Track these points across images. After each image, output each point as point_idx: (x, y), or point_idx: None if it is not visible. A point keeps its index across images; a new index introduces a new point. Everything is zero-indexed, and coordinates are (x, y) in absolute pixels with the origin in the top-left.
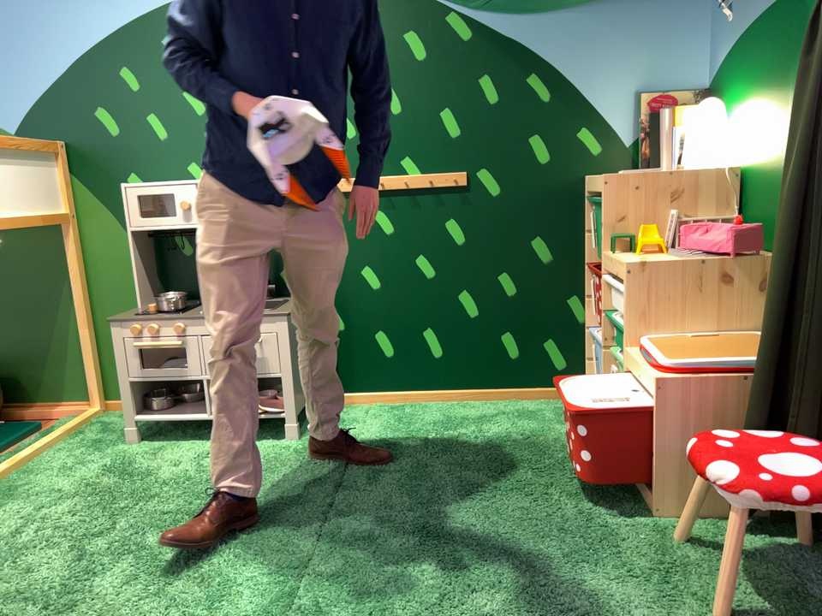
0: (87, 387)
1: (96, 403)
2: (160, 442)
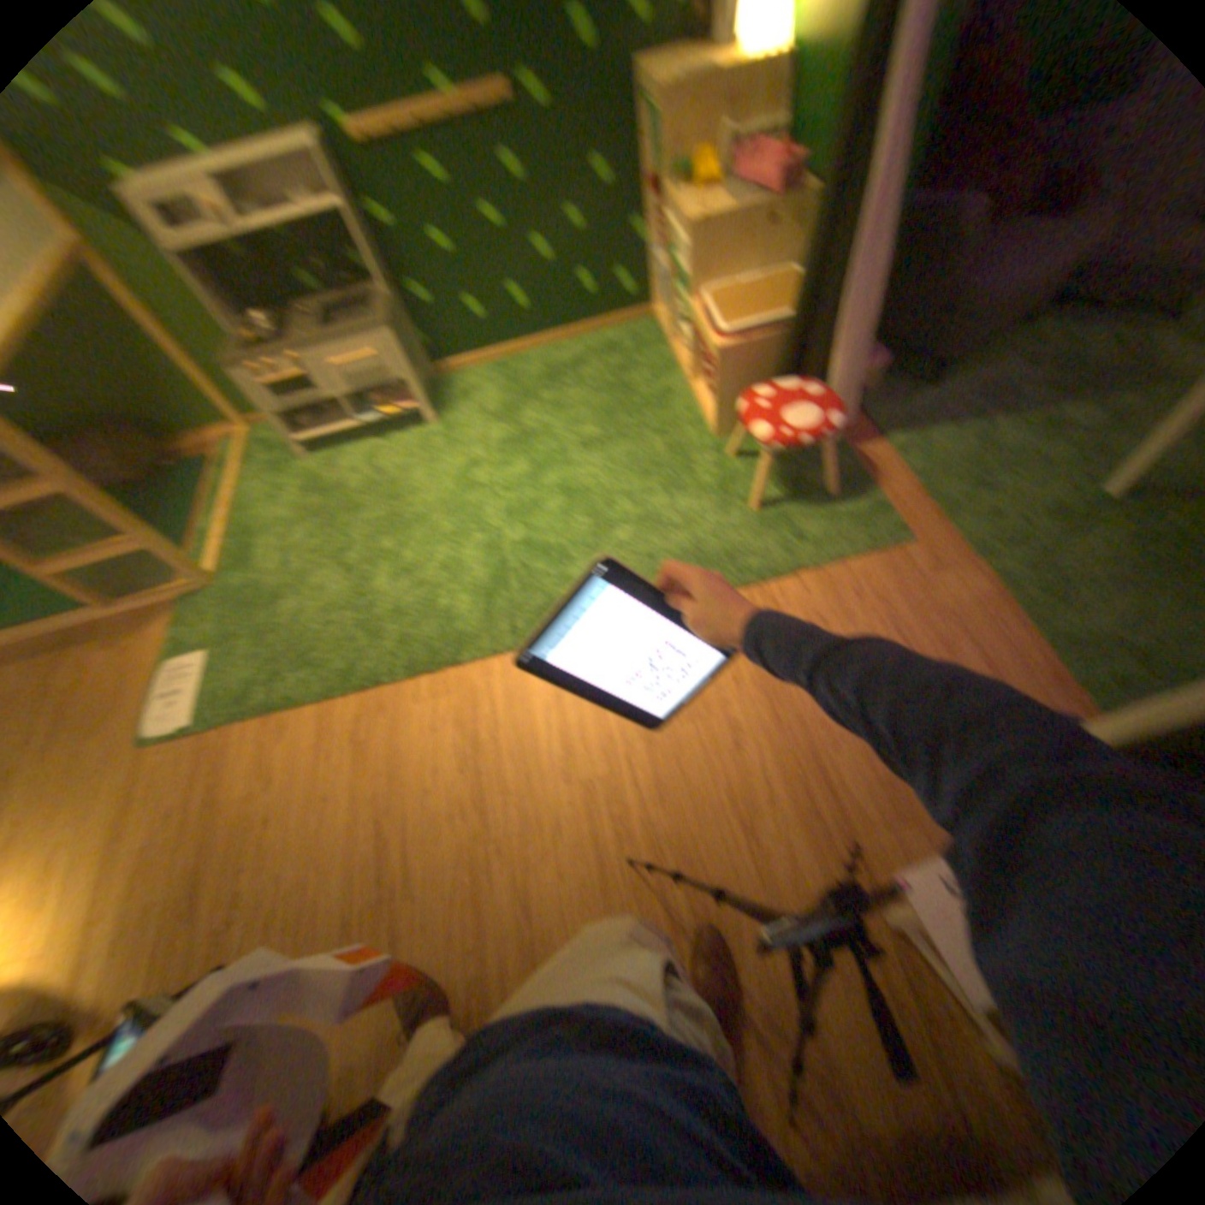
0: (217, 411)
1: (236, 424)
2: (323, 451)
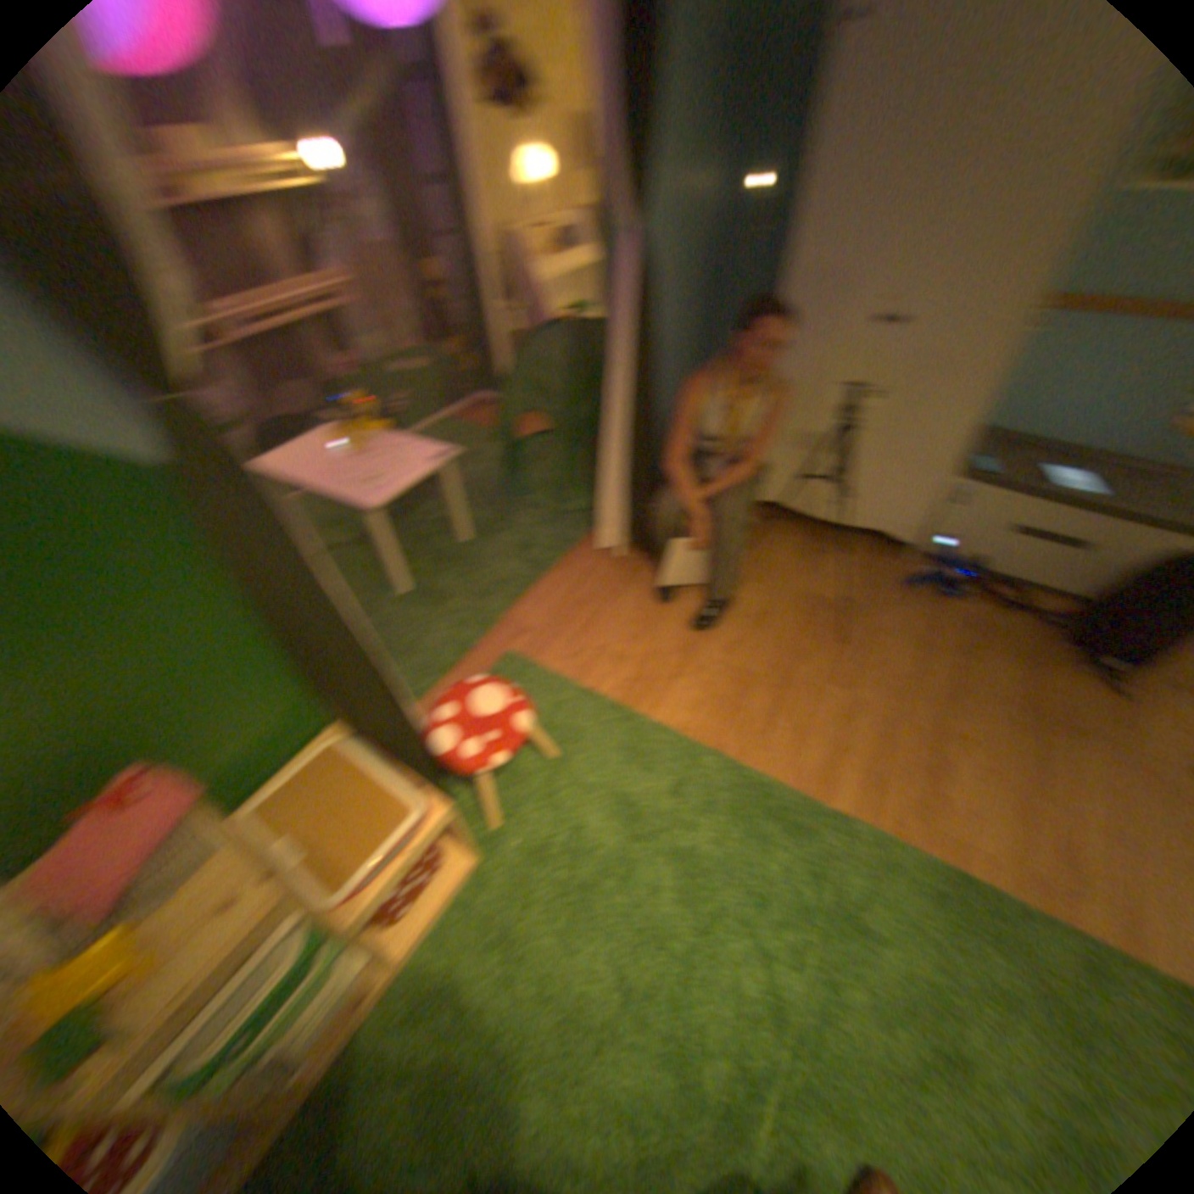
0: None
1: None
2: None
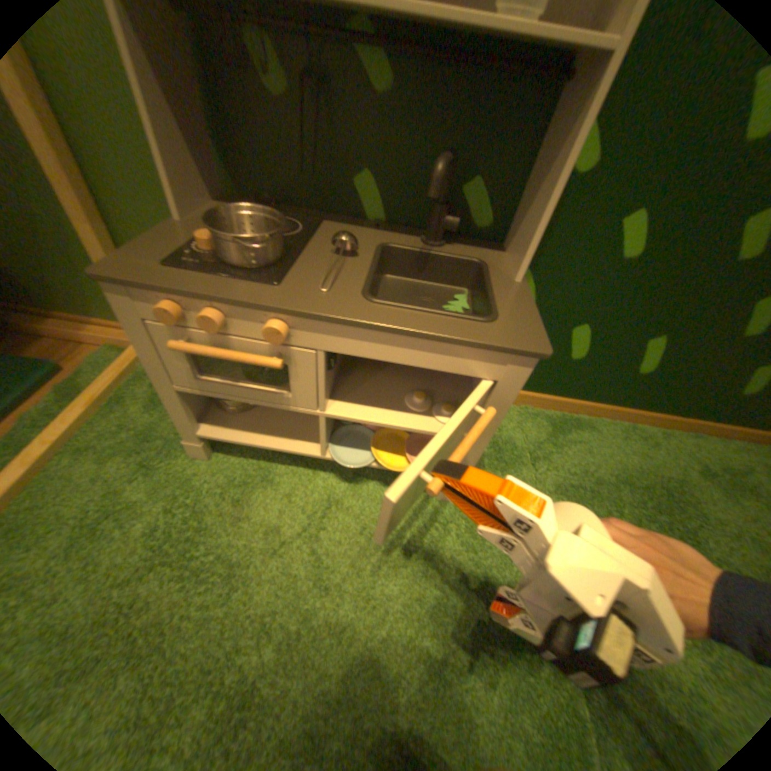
0: None
1: None
2: (244, 459)
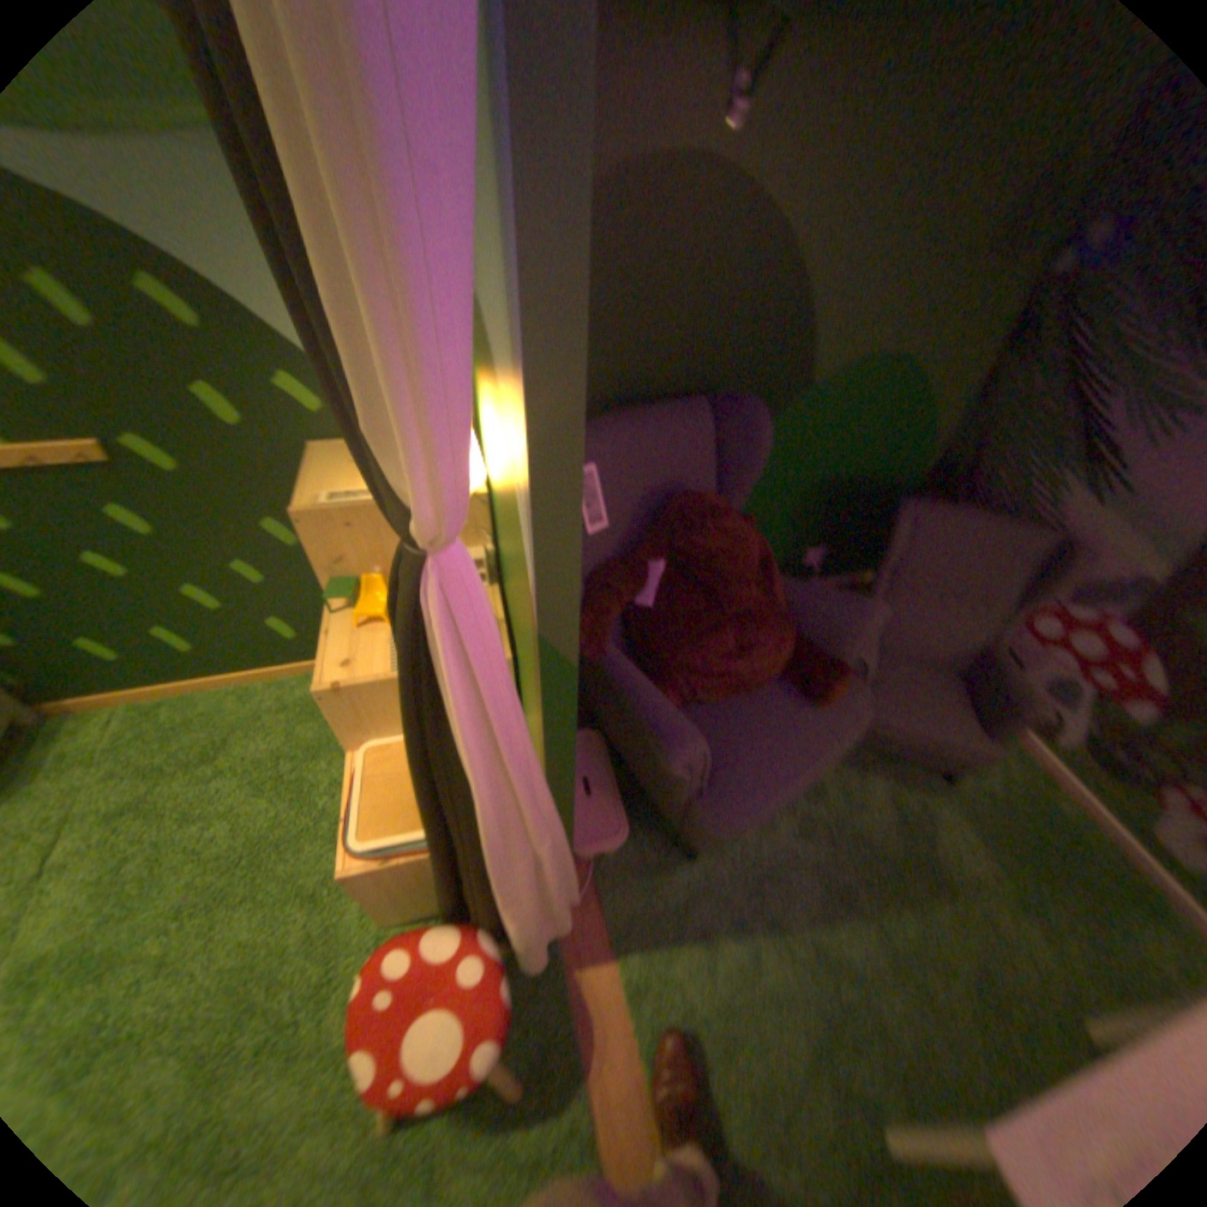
0: None
1: None
2: None
